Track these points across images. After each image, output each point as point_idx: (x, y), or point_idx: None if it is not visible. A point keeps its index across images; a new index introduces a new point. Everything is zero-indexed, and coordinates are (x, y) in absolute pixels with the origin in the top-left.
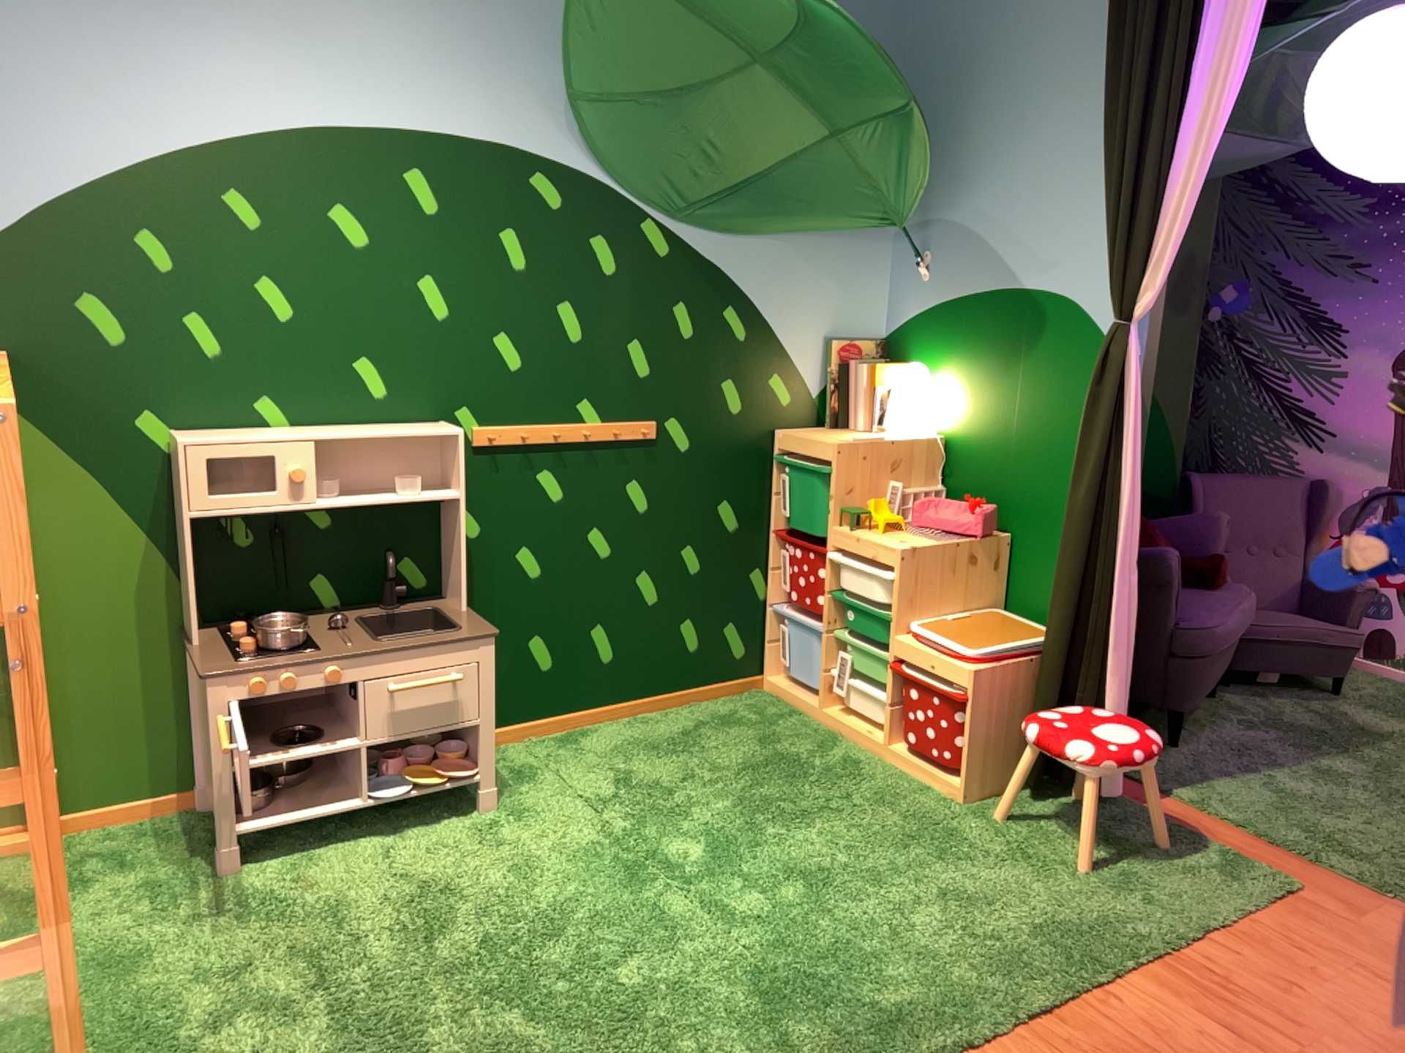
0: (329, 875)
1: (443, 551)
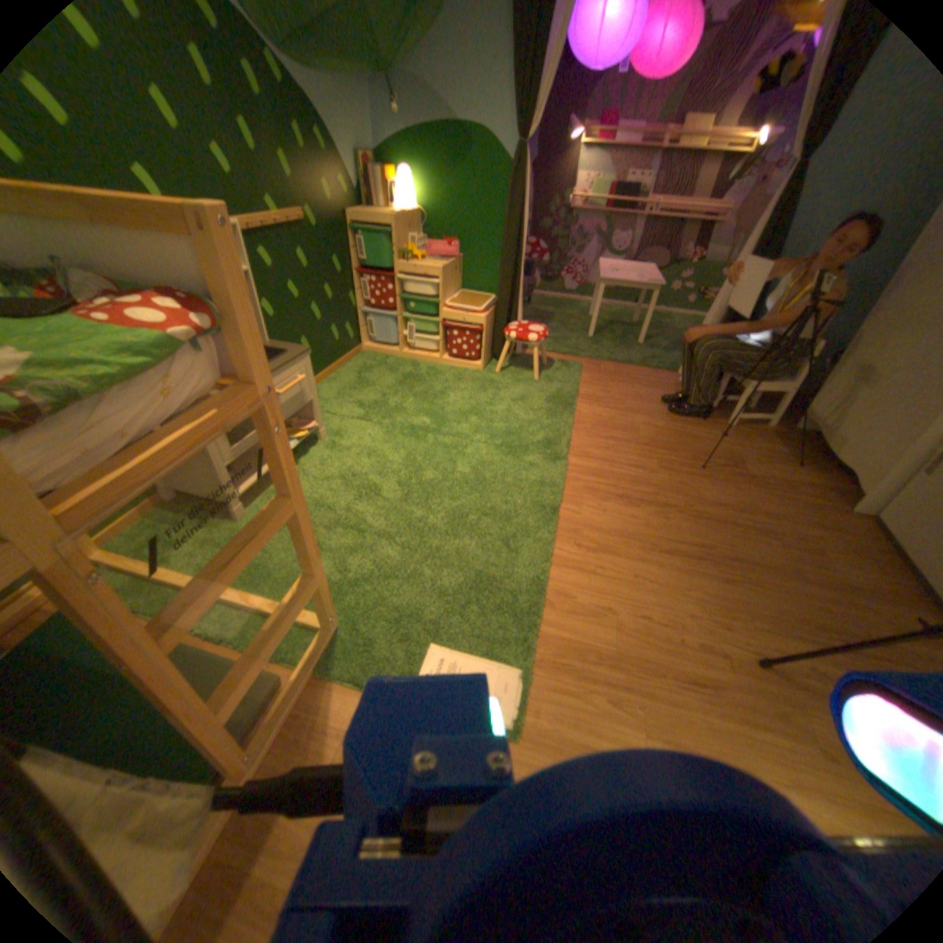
0: None
1: None
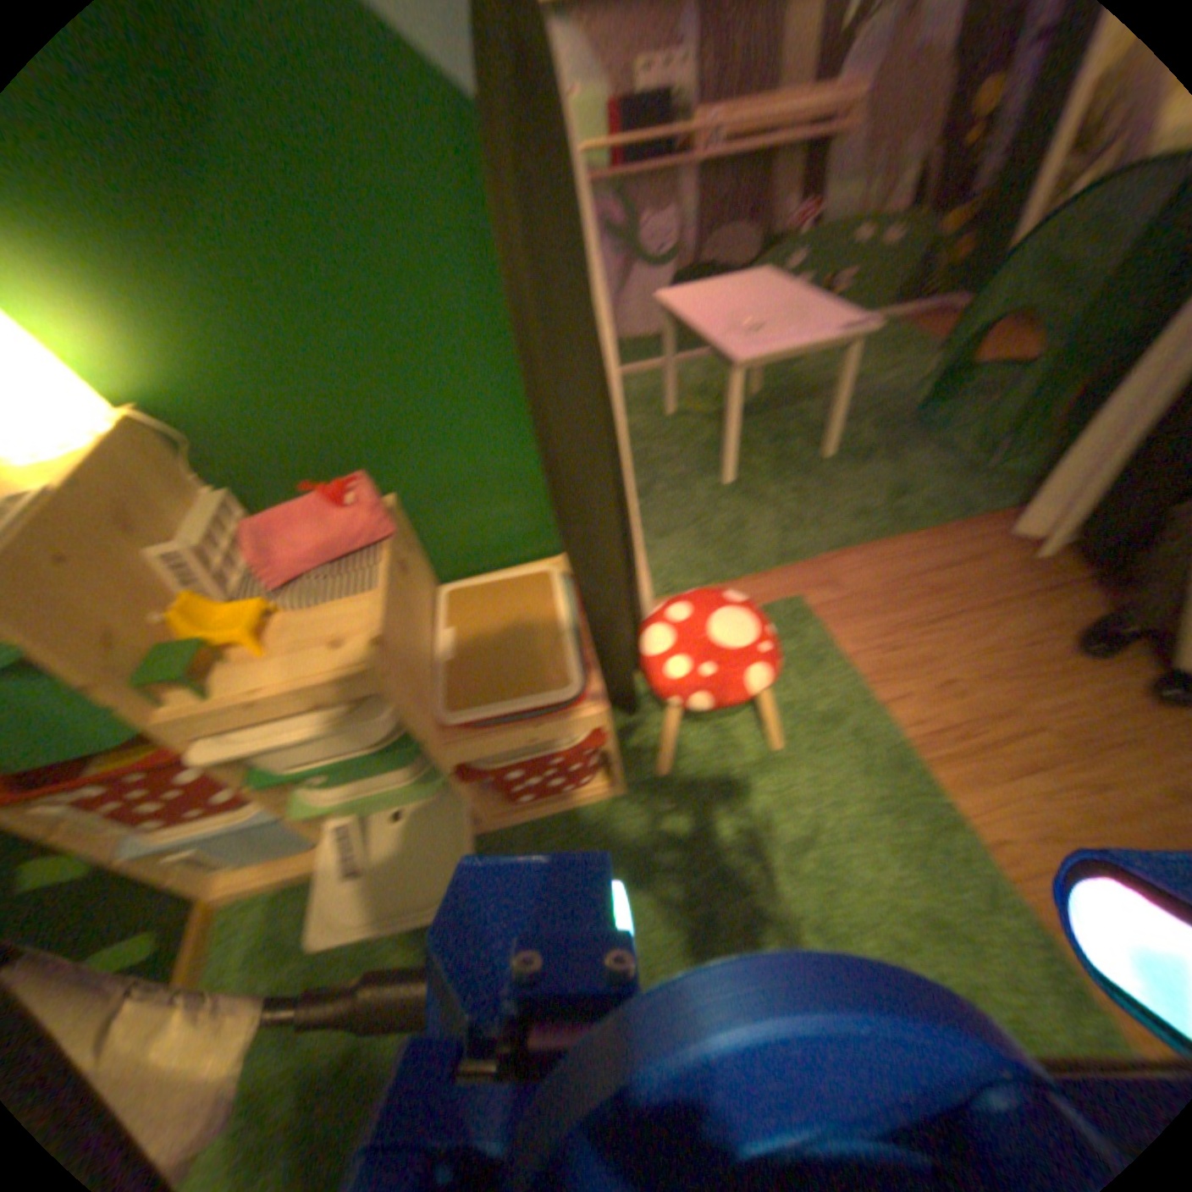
0: None
1: None
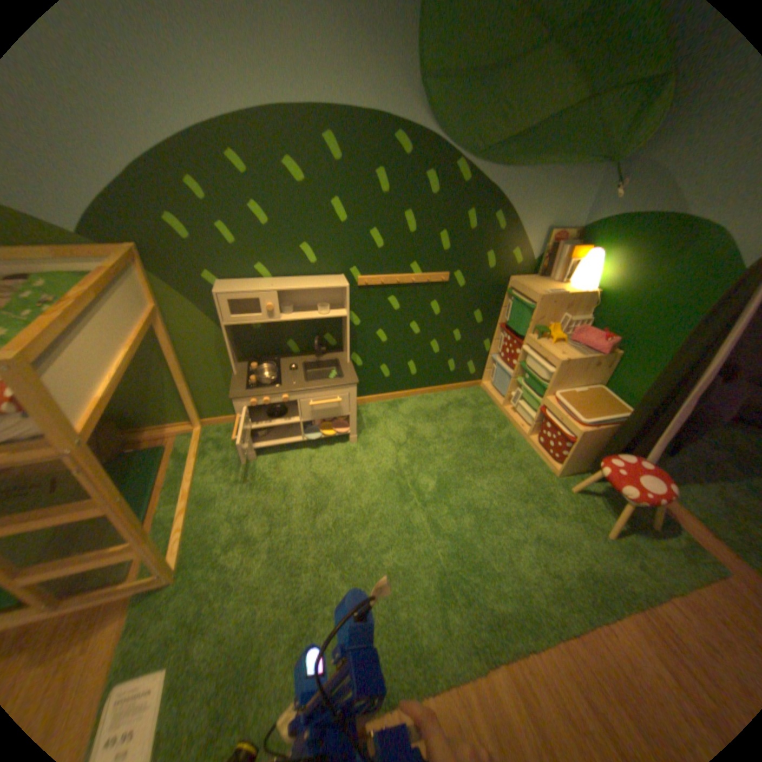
0: (282, 472)
1: (341, 332)
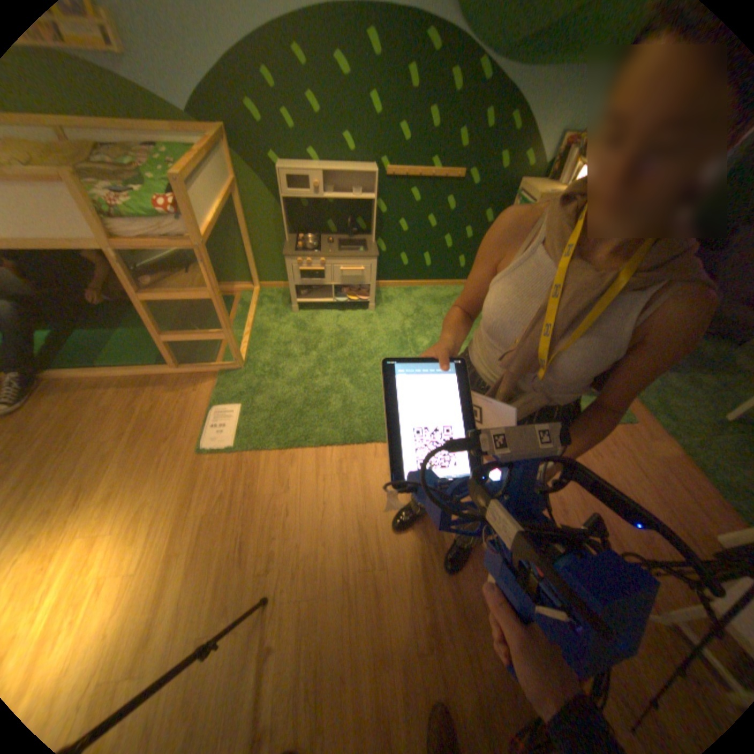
0: (316, 323)
1: (370, 218)
